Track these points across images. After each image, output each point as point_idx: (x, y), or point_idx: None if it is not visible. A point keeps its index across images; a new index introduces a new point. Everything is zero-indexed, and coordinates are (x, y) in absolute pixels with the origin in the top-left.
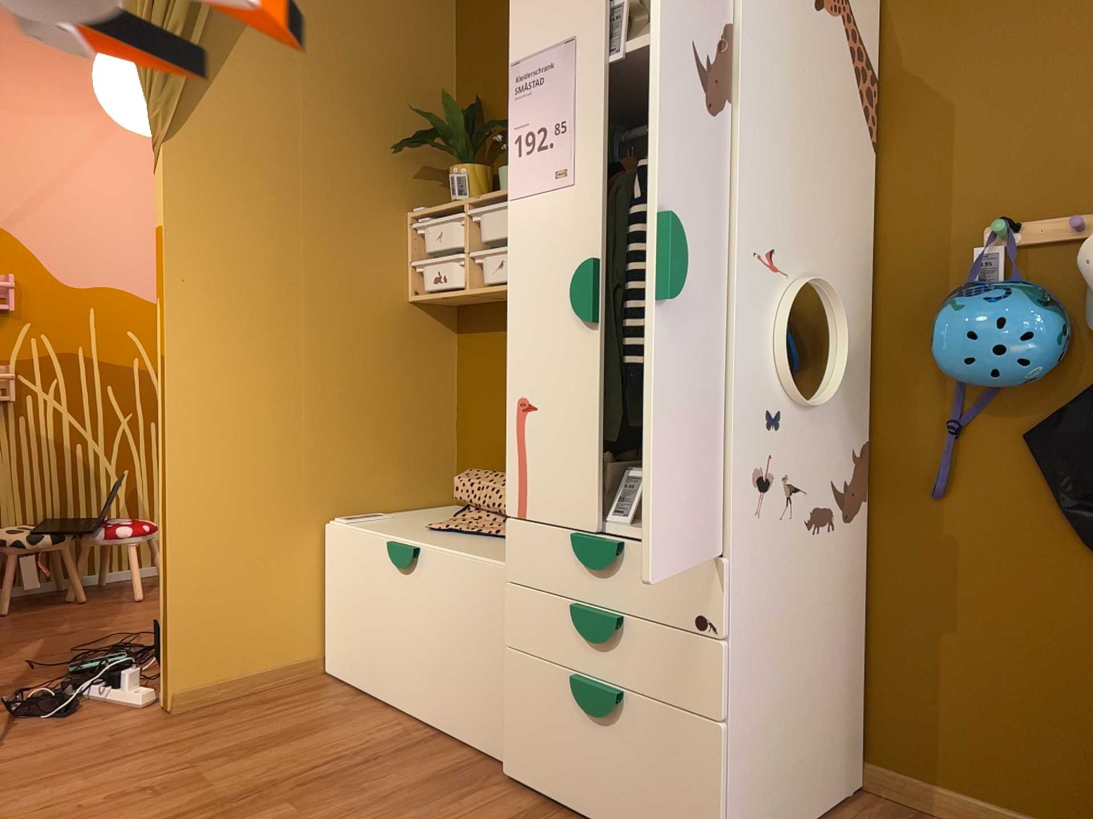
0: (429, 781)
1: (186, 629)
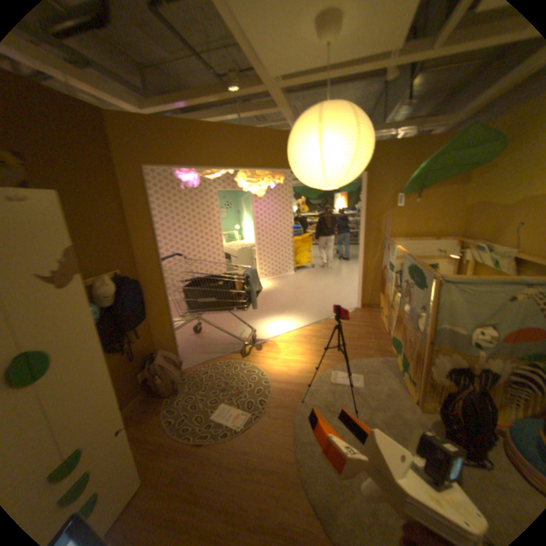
0: None
1: None
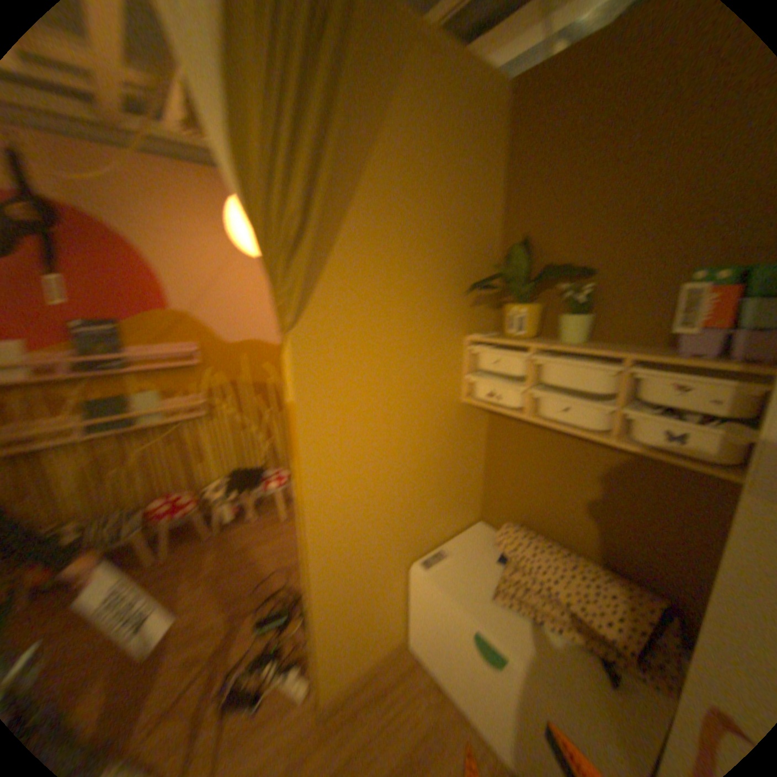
0: None
1: (328, 668)
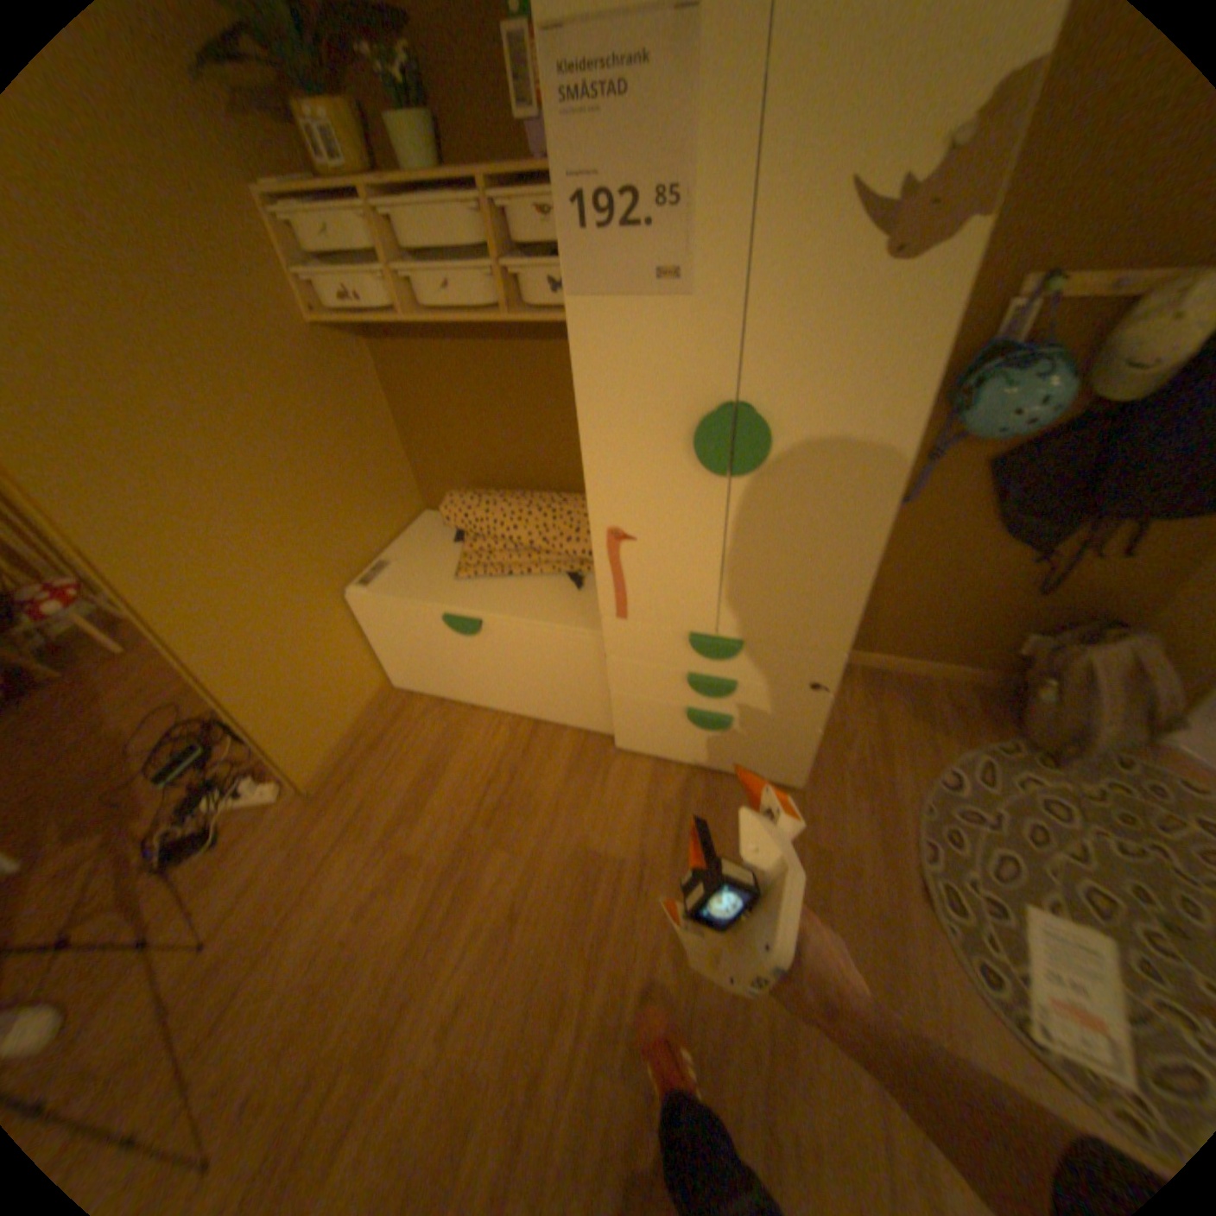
0: (570, 775)
1: (284, 747)
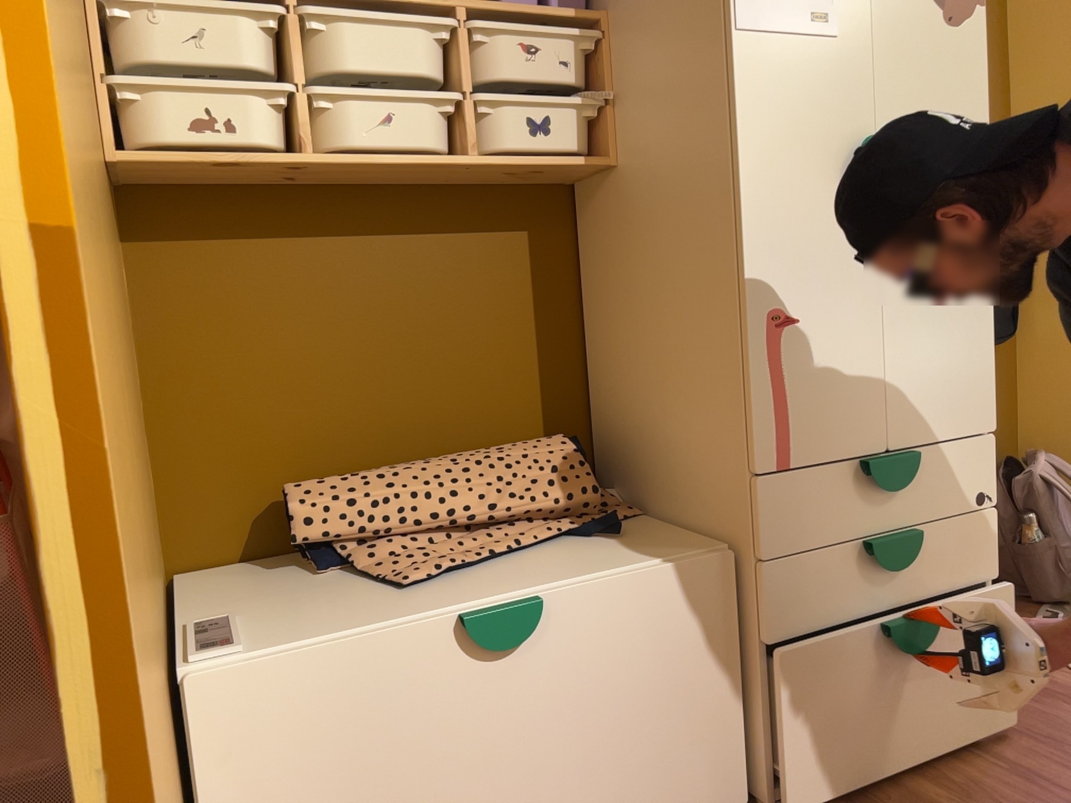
0: None
1: None
